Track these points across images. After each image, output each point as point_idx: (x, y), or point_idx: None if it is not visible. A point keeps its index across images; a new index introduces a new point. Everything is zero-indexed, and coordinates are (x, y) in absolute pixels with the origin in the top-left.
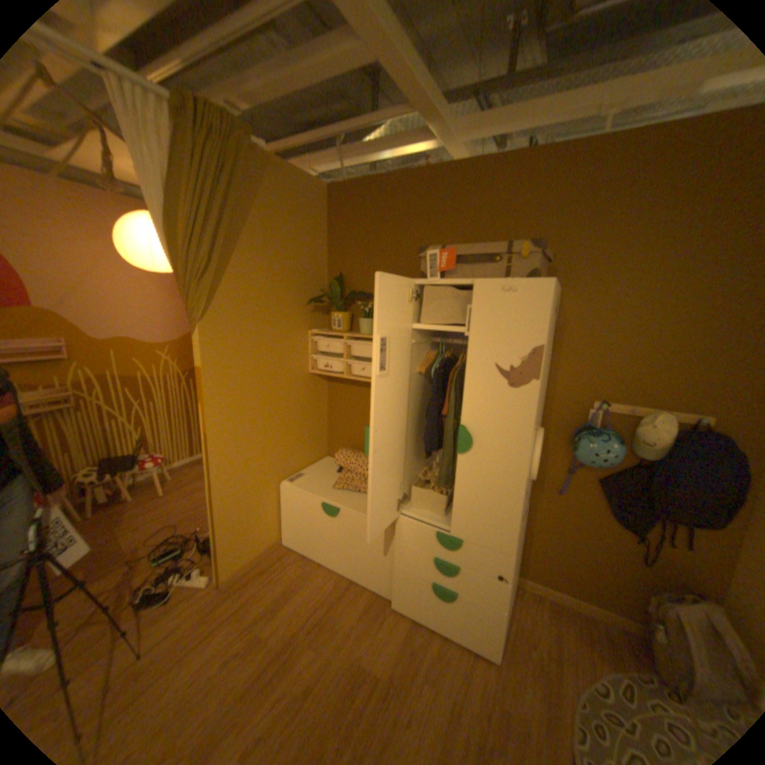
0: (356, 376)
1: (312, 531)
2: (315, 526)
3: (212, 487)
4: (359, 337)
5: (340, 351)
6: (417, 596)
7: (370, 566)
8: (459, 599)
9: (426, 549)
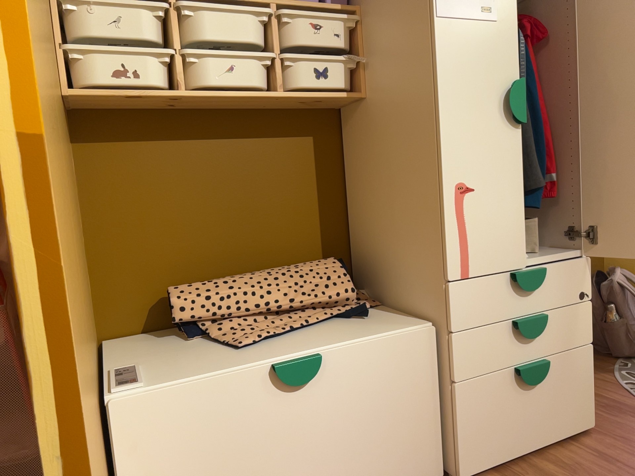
0: (215, 87)
1: (244, 471)
2: (254, 448)
3: (68, 402)
4: (205, 1)
5: (158, 35)
6: (497, 413)
7: (399, 437)
8: (549, 365)
9: (501, 316)
